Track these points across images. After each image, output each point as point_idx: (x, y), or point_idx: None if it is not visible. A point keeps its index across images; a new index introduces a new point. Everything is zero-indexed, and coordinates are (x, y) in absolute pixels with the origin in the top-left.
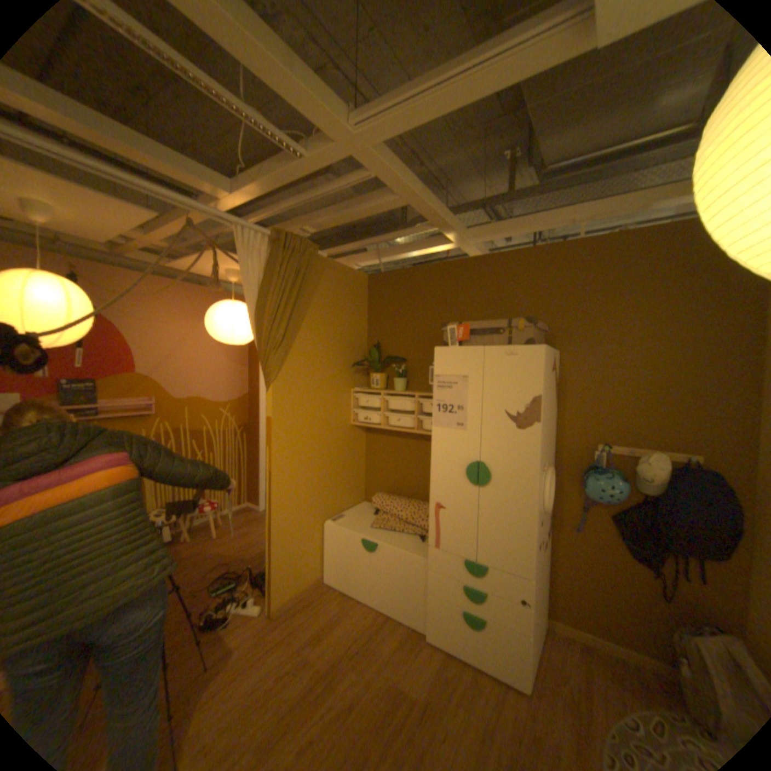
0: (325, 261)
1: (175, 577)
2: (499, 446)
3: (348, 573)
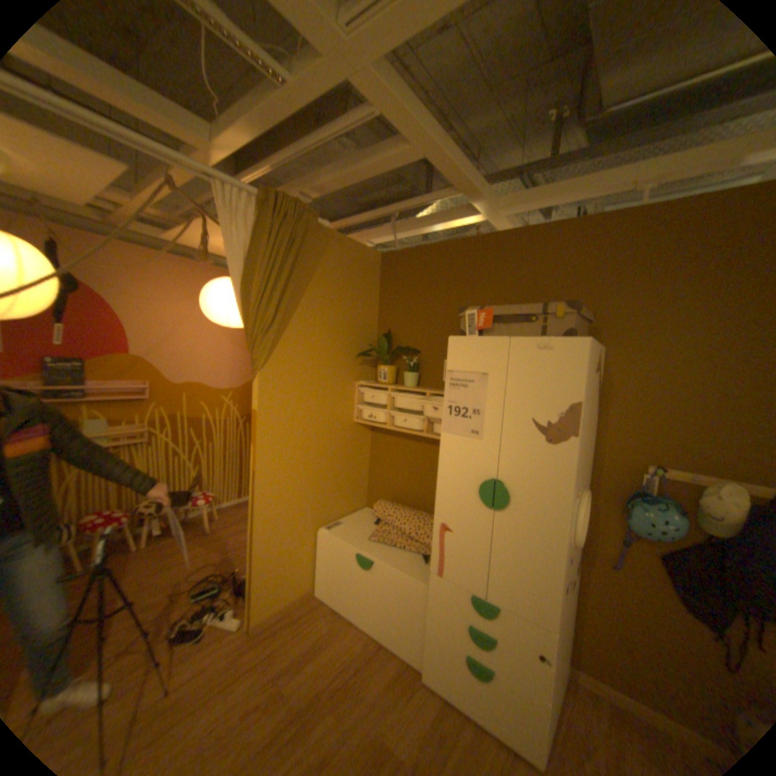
0: (329, 234)
1: (160, 575)
2: (522, 462)
3: (340, 588)
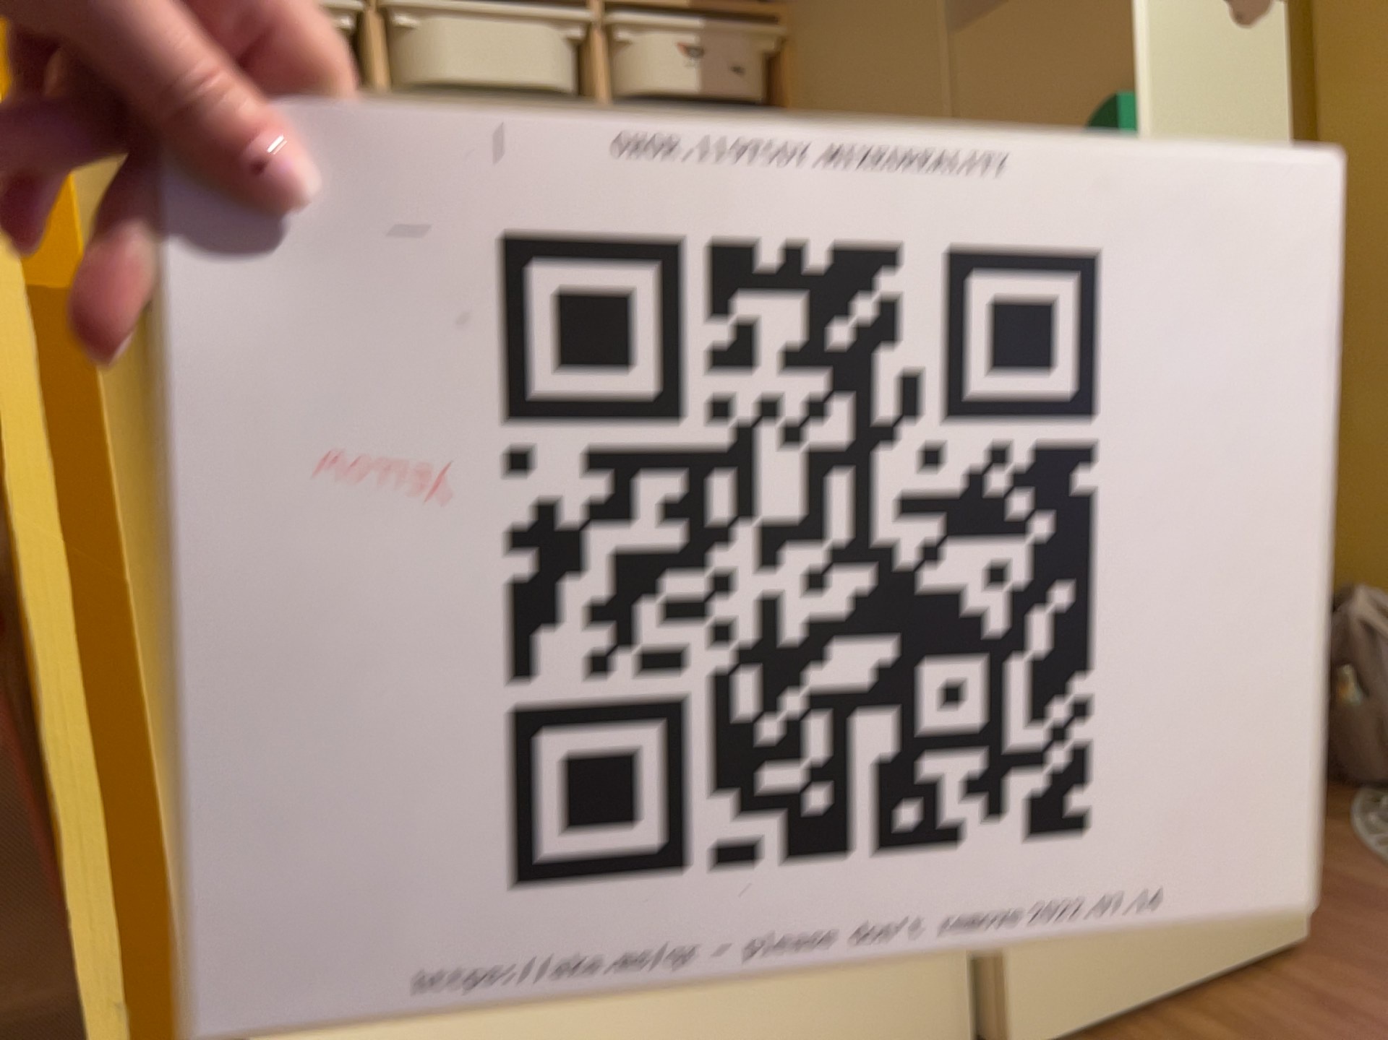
0: None
1: None
2: (1197, 94)
3: None
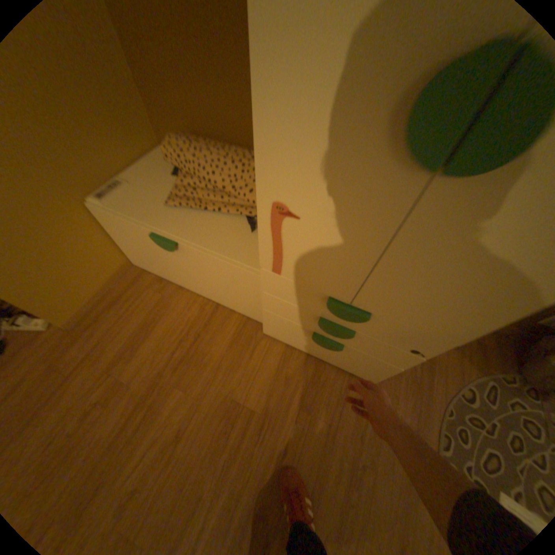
0: None
1: None
2: None
3: (155, 262)
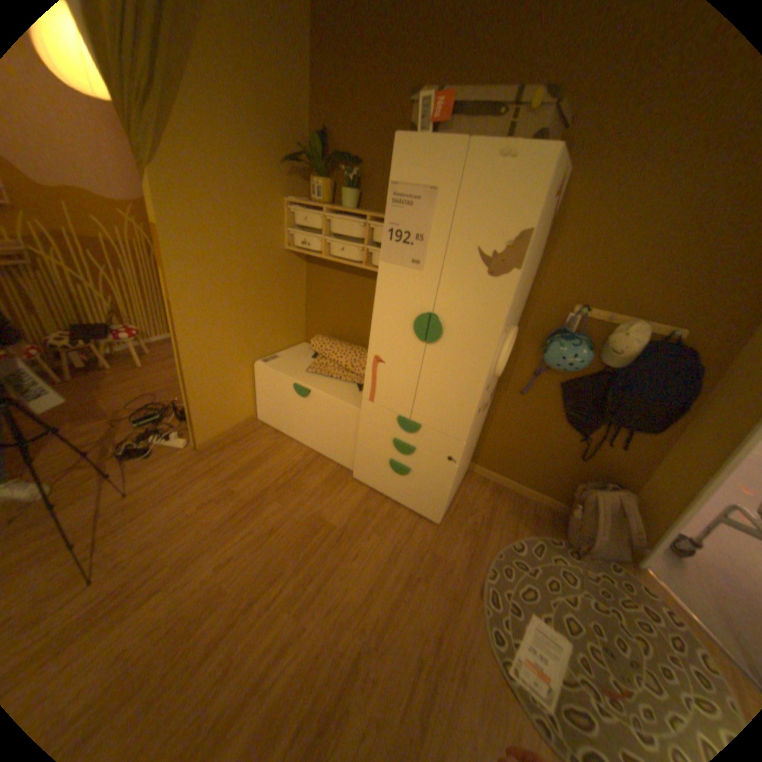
0: None
1: (93, 404)
2: (459, 296)
3: (281, 413)
